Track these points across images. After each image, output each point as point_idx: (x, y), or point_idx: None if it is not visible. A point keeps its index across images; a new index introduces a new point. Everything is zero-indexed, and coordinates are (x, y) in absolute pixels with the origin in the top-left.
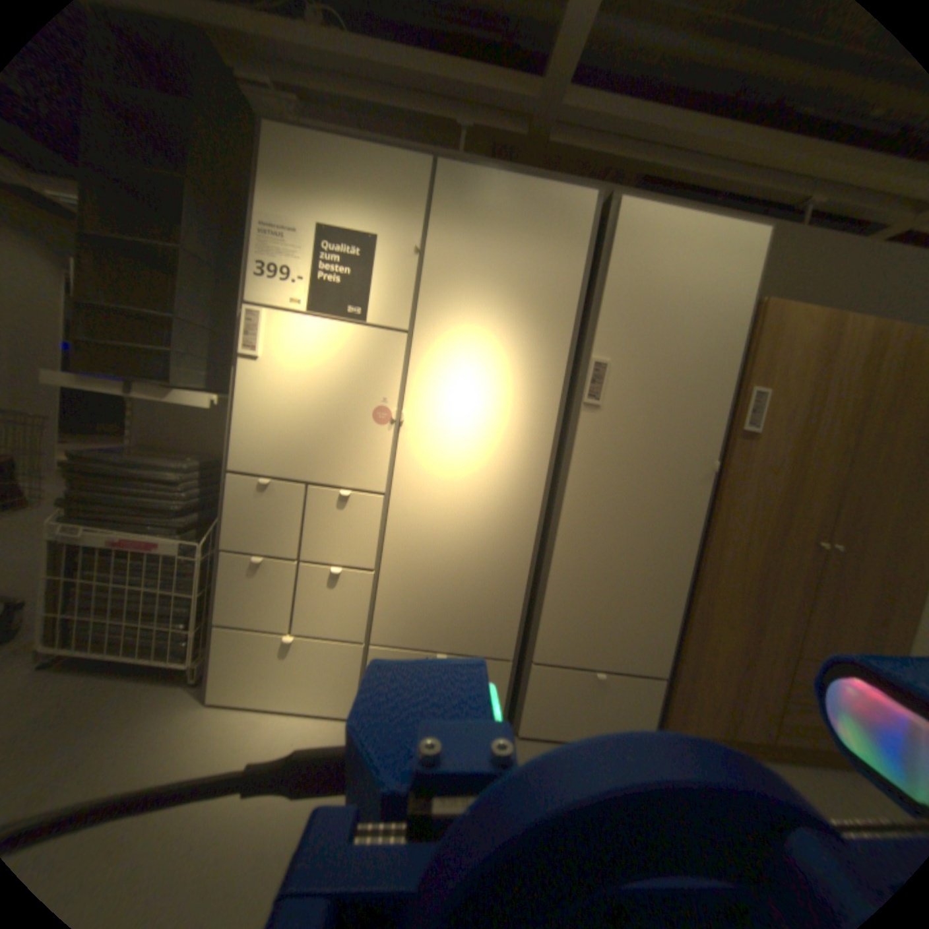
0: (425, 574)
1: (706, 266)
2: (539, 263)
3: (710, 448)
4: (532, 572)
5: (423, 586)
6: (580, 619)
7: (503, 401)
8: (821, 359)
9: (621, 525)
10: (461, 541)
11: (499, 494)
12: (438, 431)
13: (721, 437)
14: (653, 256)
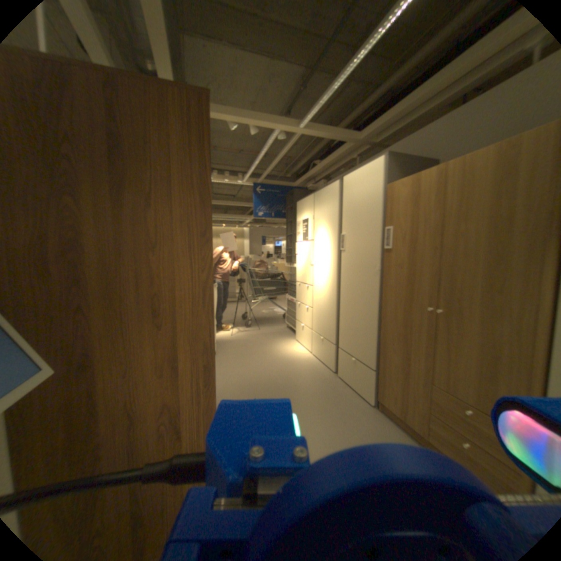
0: (317, 310)
1: (363, 185)
2: (328, 209)
3: (373, 259)
4: (338, 313)
5: (317, 314)
6: (345, 333)
7: (325, 254)
8: (410, 202)
9: (352, 295)
10: (321, 300)
11: (326, 284)
12: (316, 266)
13: (376, 253)
14: (349, 191)
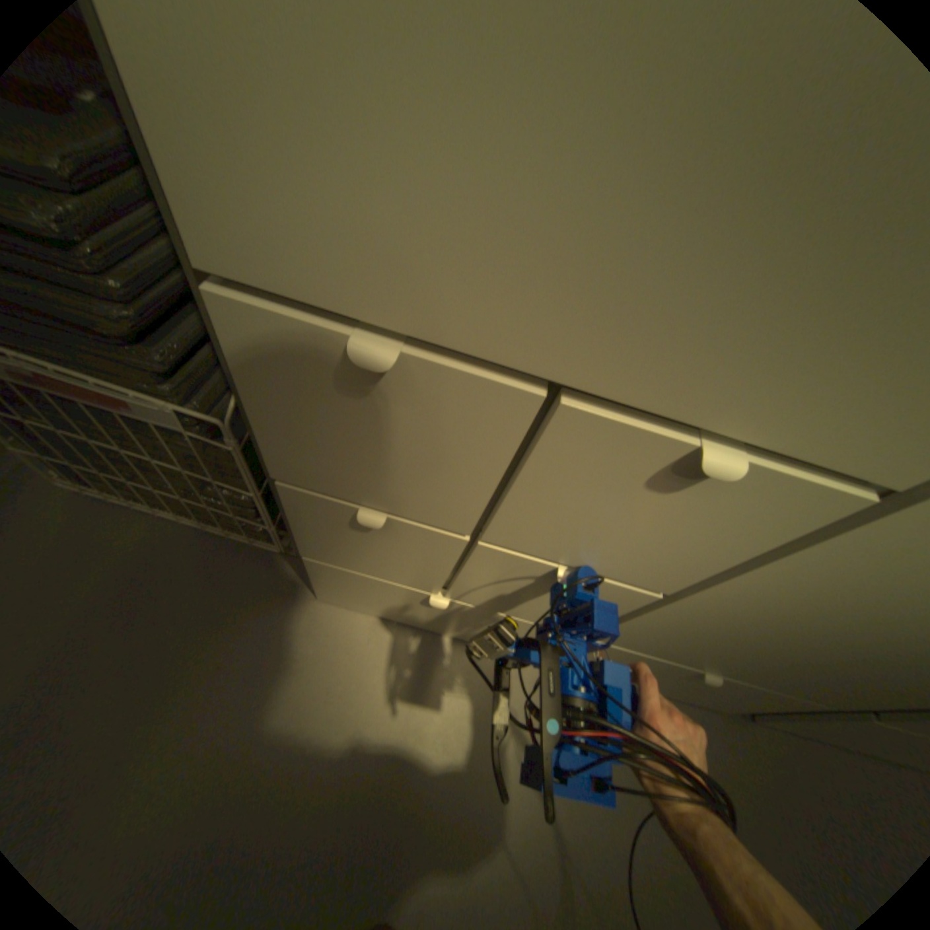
0: (806, 627)
1: None
2: None
3: None
4: None
5: (776, 634)
6: None
7: None
8: None
9: None
10: None
11: None
12: None
13: None
14: None
